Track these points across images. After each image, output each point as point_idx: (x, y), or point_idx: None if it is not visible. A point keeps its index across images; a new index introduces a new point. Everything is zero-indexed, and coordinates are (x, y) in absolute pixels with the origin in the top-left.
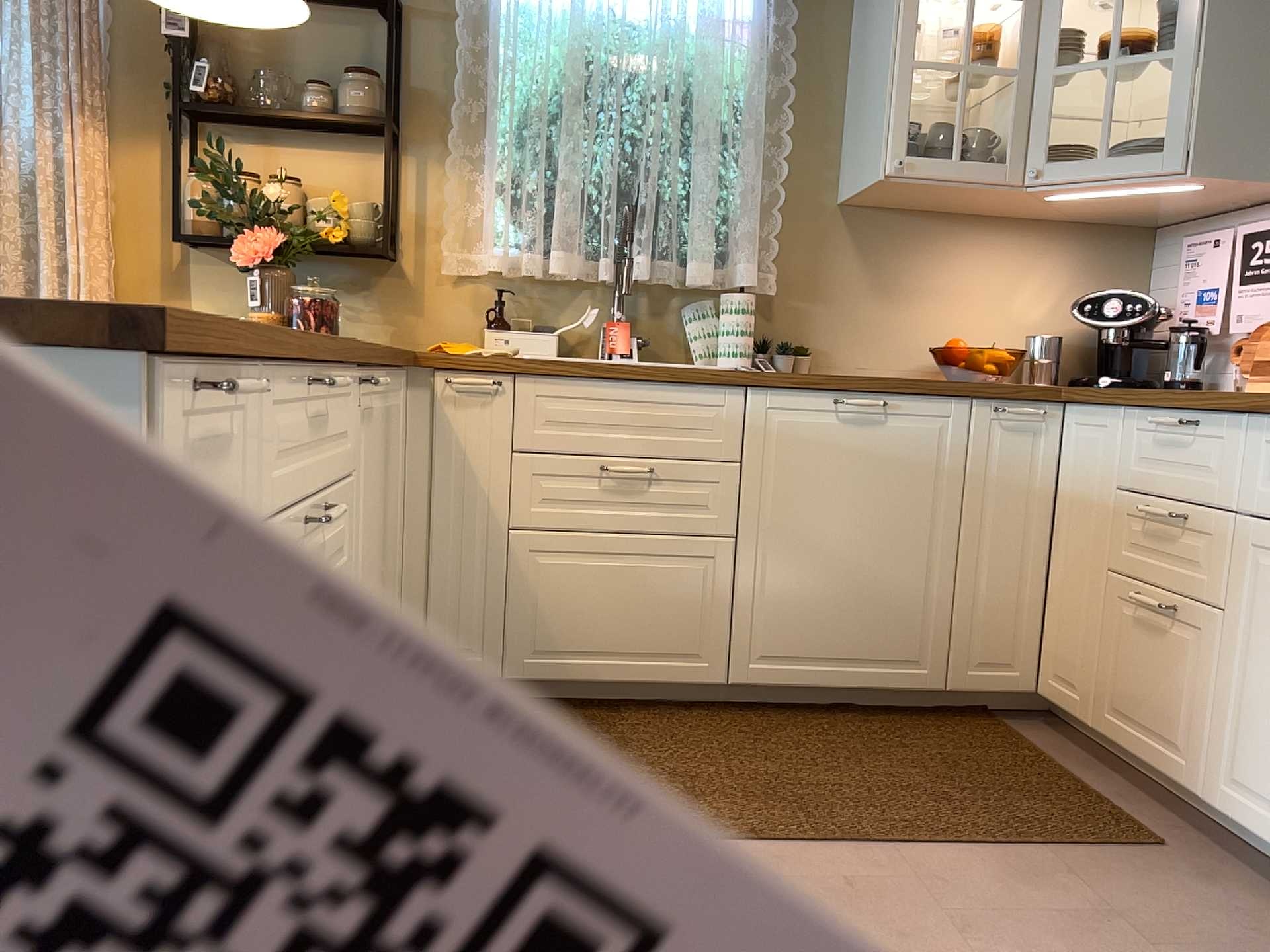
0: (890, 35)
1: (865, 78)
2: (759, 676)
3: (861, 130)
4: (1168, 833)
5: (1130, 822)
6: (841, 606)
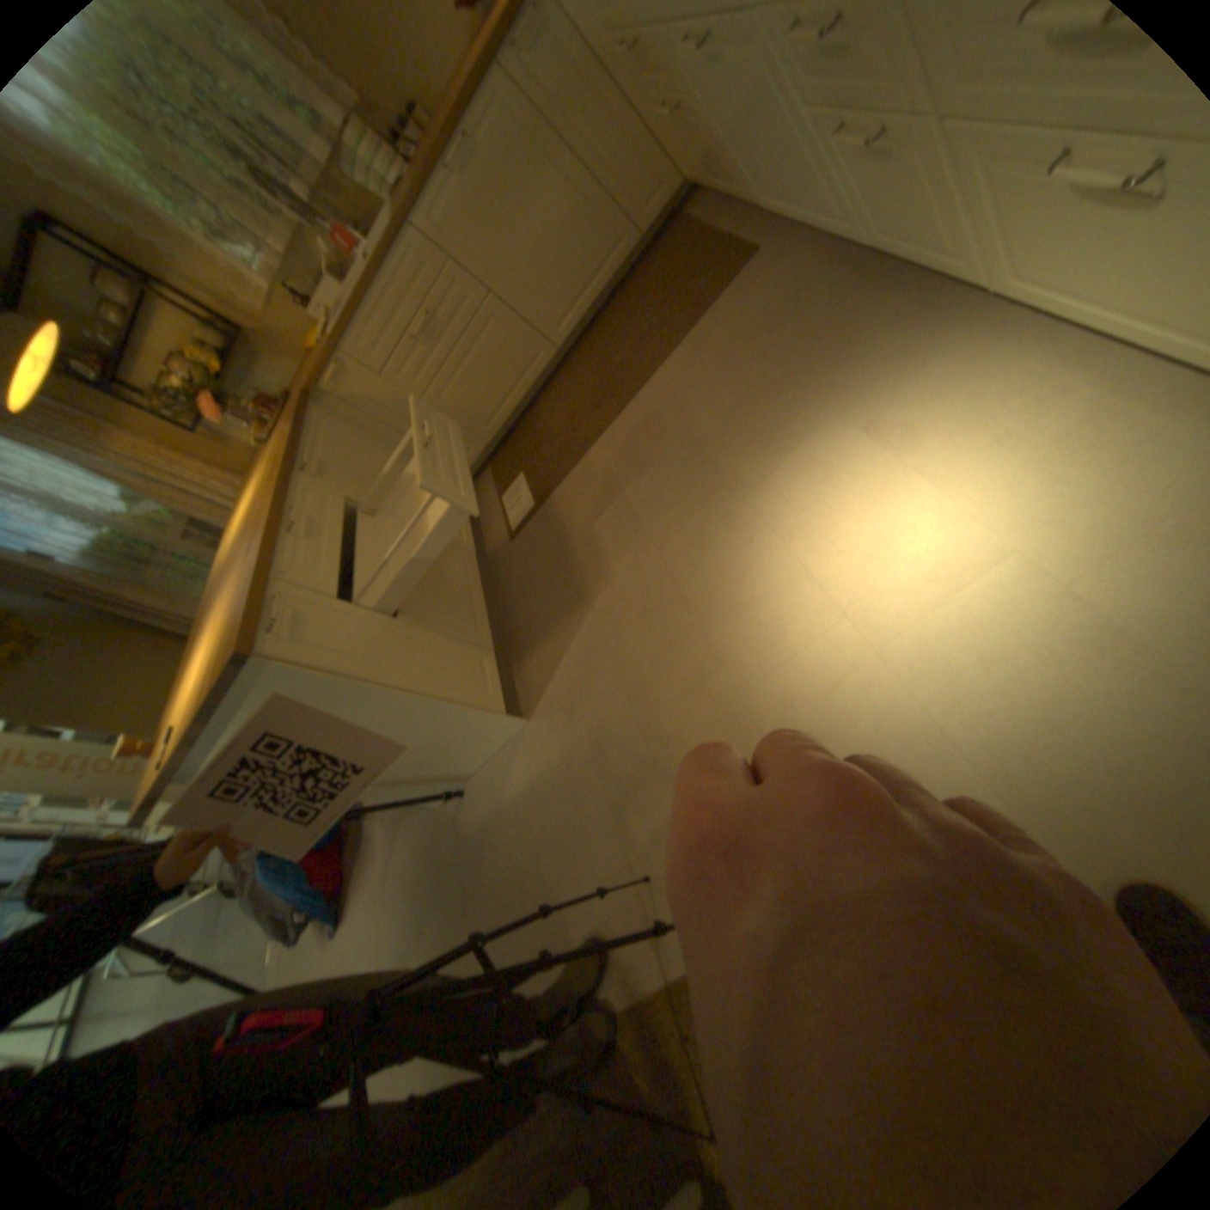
0: None
1: None
2: (566, 329)
3: None
4: (763, 227)
5: (744, 240)
6: (562, 259)
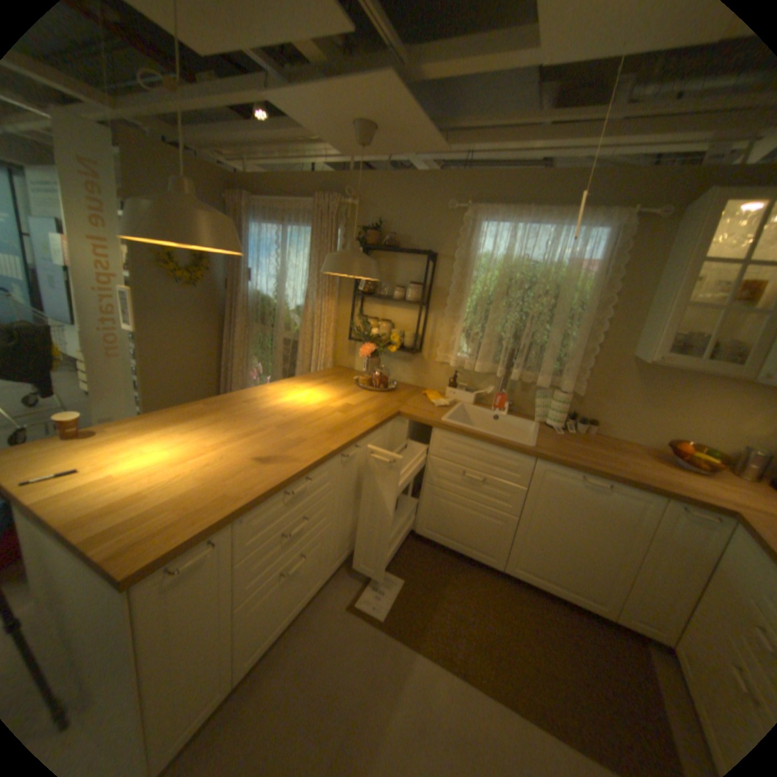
0: (677, 284)
1: (663, 297)
2: (519, 575)
3: (653, 324)
4: None
5: None
6: (565, 565)
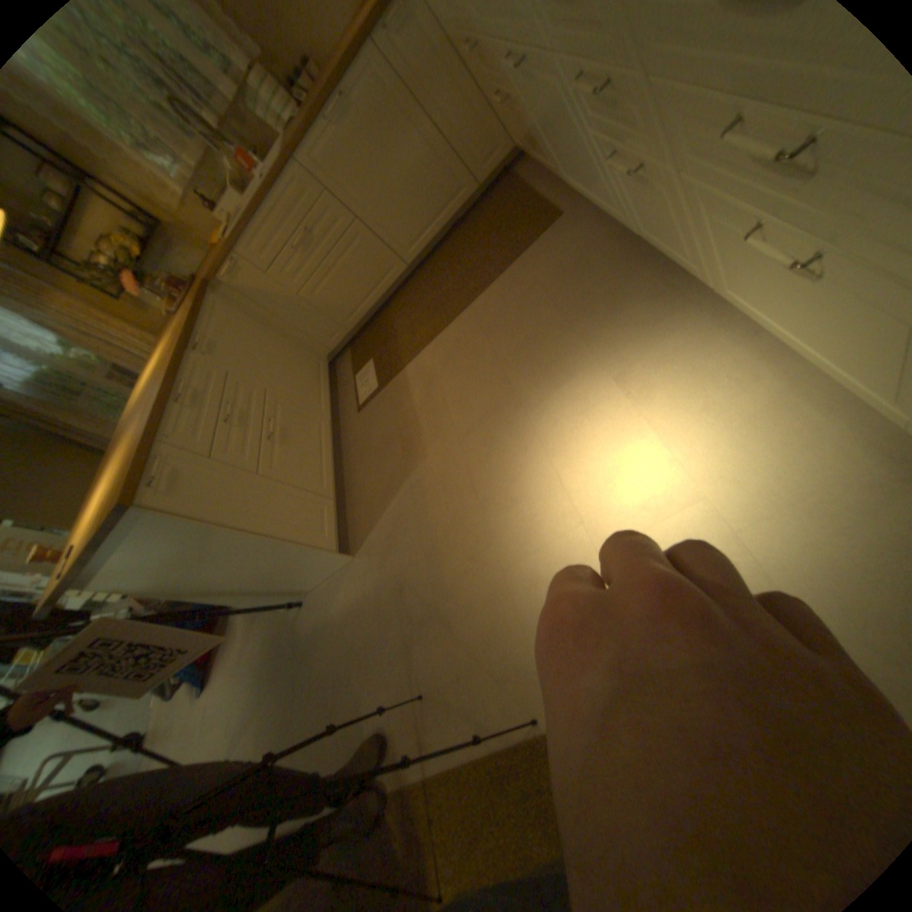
0: None
1: None
2: (415, 252)
3: None
4: (567, 197)
5: (553, 205)
6: (415, 198)
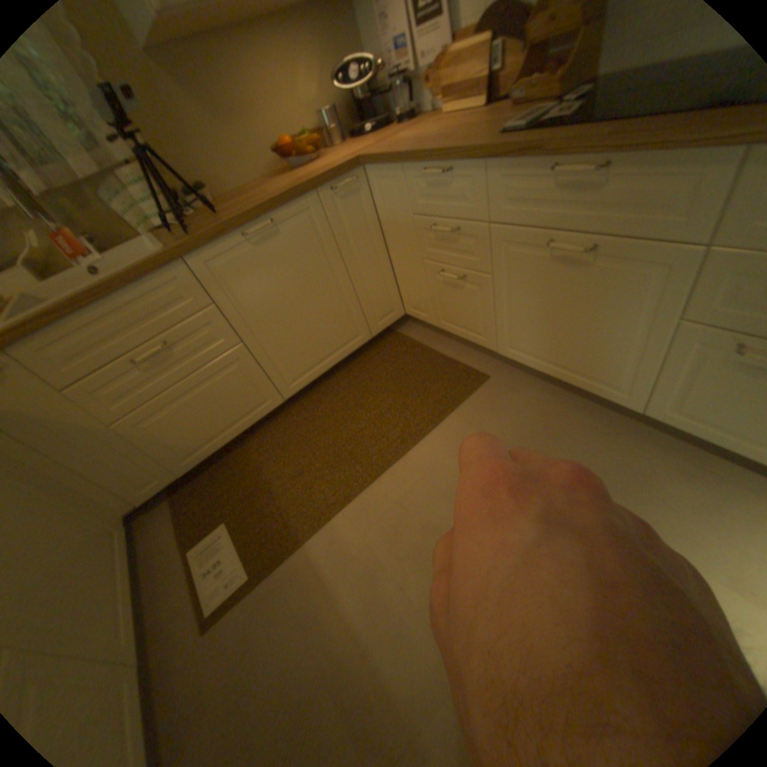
0: None
1: None
2: (295, 387)
3: None
4: (484, 365)
5: (470, 368)
6: (311, 336)
